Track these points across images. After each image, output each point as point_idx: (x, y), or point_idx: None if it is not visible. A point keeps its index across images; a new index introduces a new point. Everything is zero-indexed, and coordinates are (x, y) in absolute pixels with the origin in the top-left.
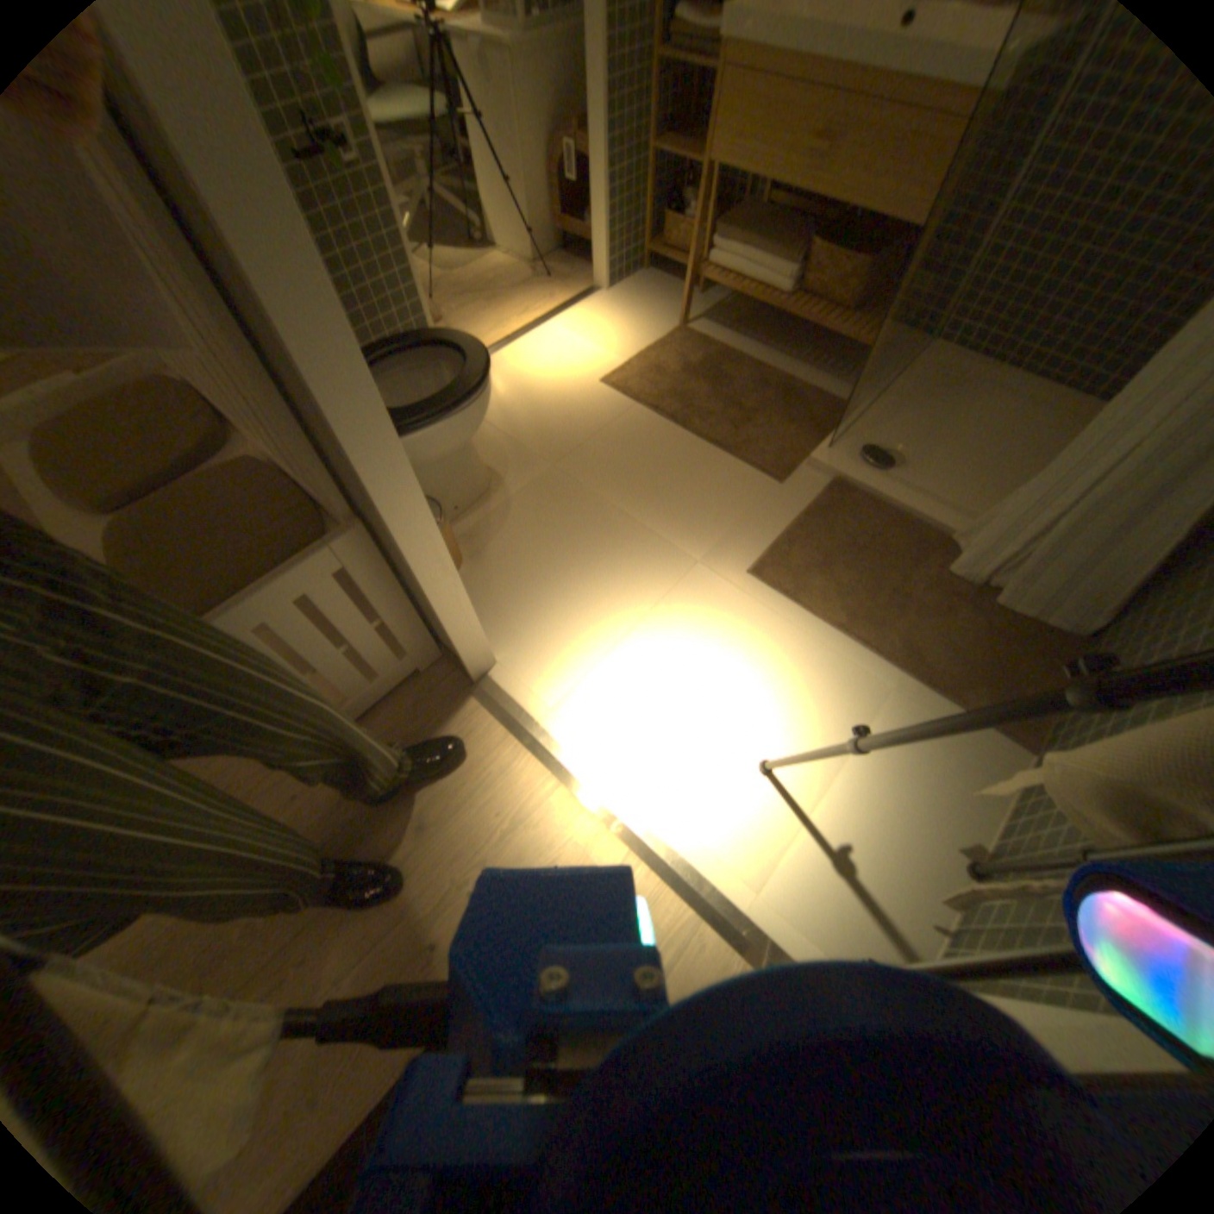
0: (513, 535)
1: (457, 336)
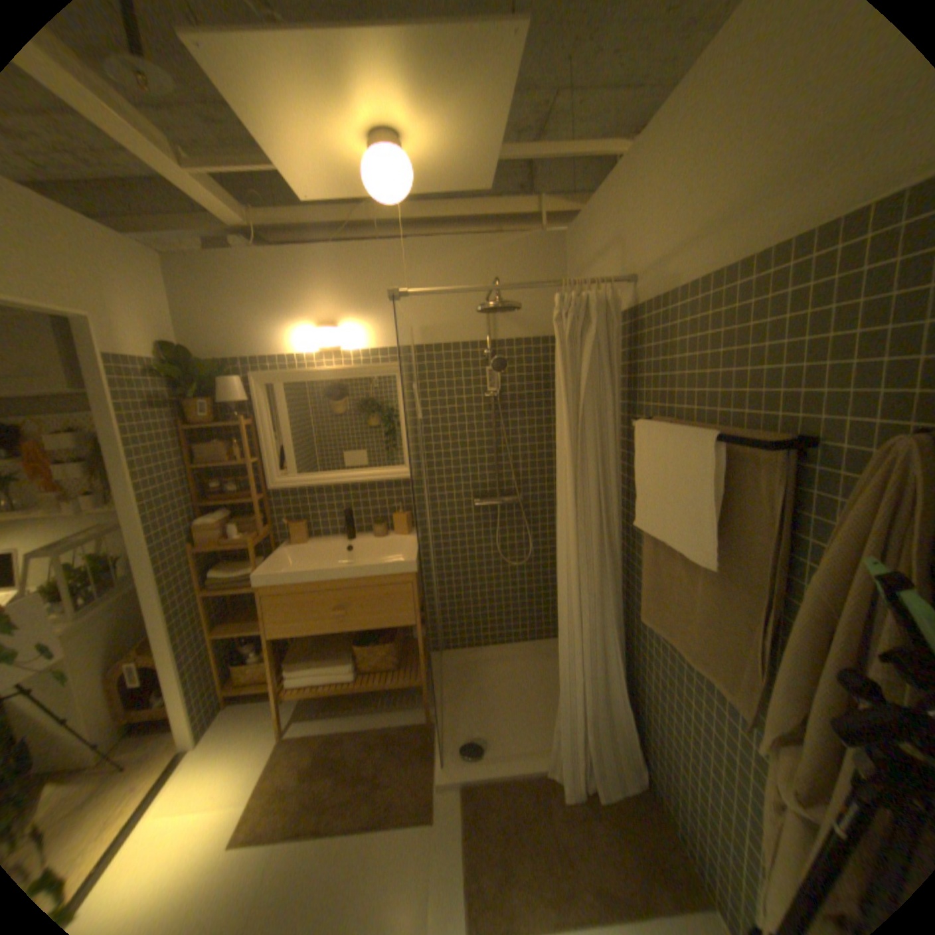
0: None
1: None
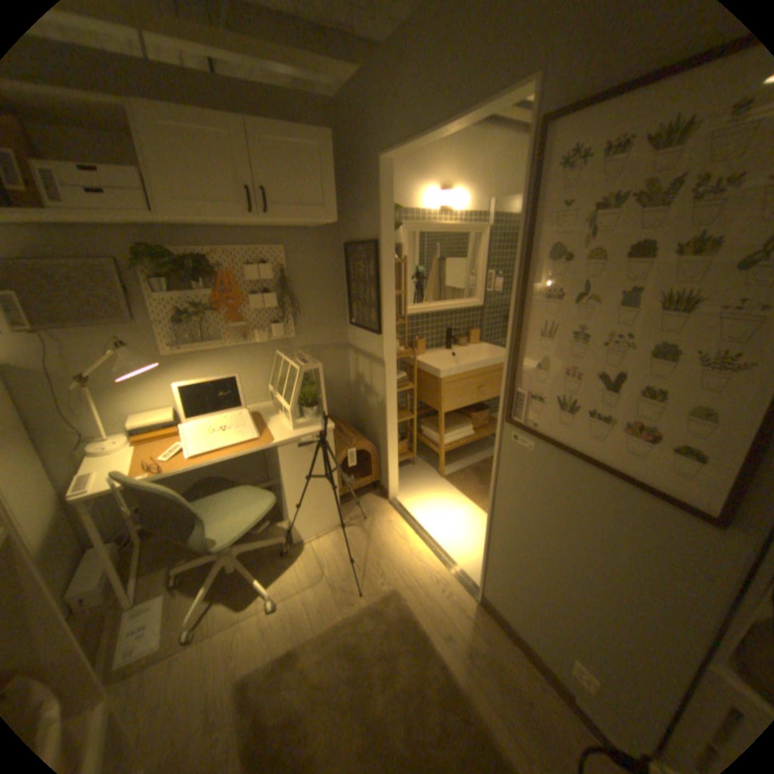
0: None
1: None
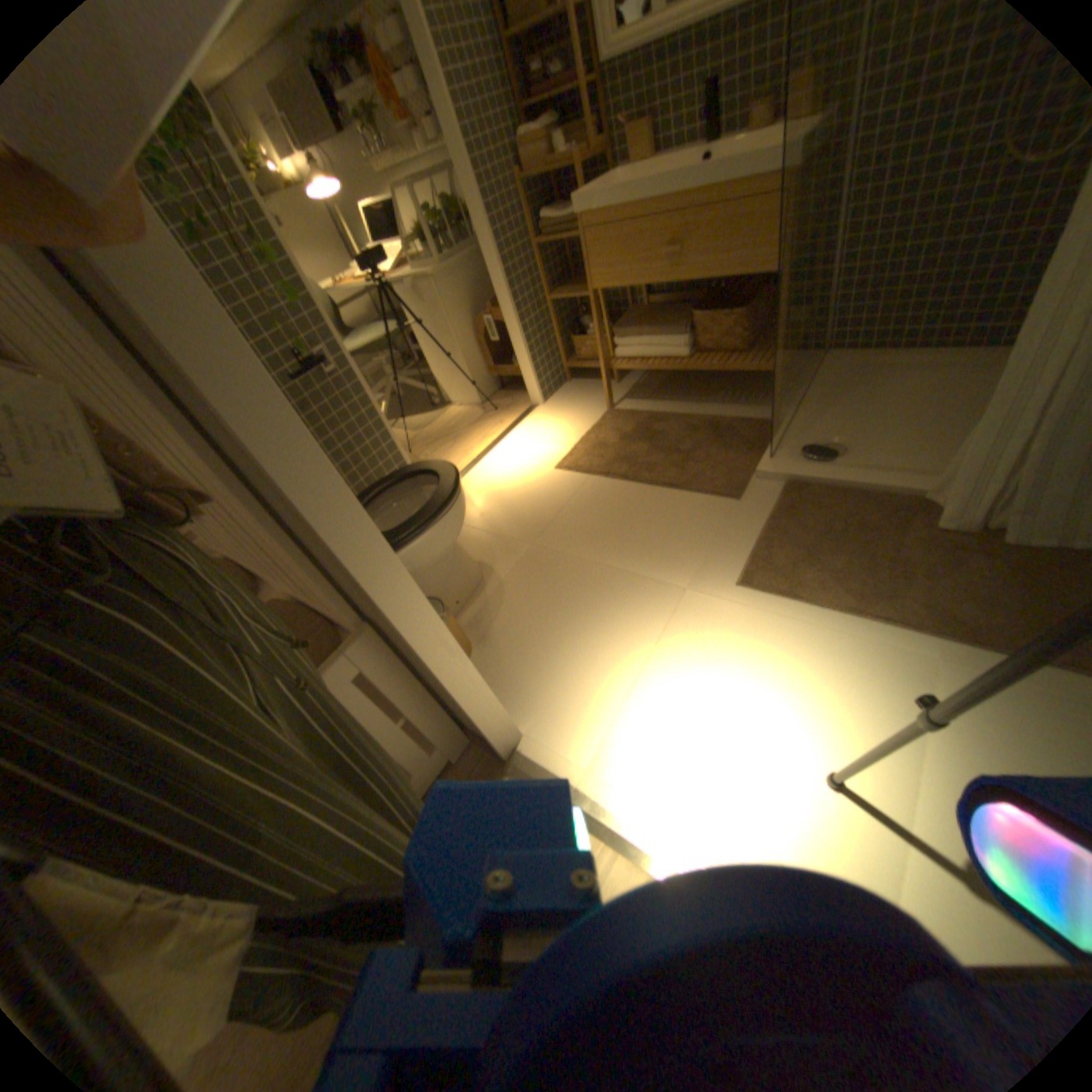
0: (512, 611)
1: (430, 463)
